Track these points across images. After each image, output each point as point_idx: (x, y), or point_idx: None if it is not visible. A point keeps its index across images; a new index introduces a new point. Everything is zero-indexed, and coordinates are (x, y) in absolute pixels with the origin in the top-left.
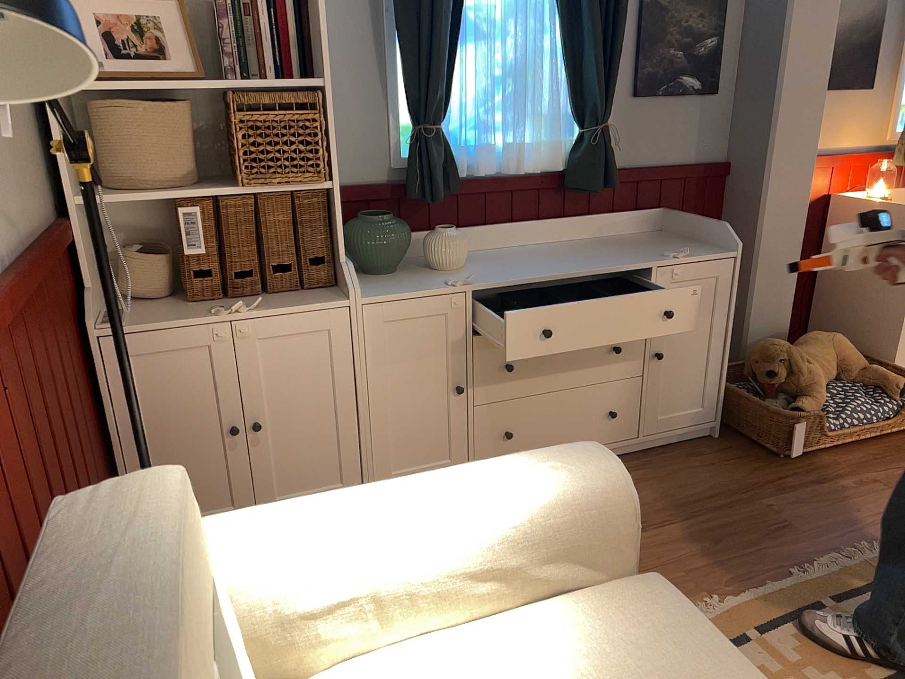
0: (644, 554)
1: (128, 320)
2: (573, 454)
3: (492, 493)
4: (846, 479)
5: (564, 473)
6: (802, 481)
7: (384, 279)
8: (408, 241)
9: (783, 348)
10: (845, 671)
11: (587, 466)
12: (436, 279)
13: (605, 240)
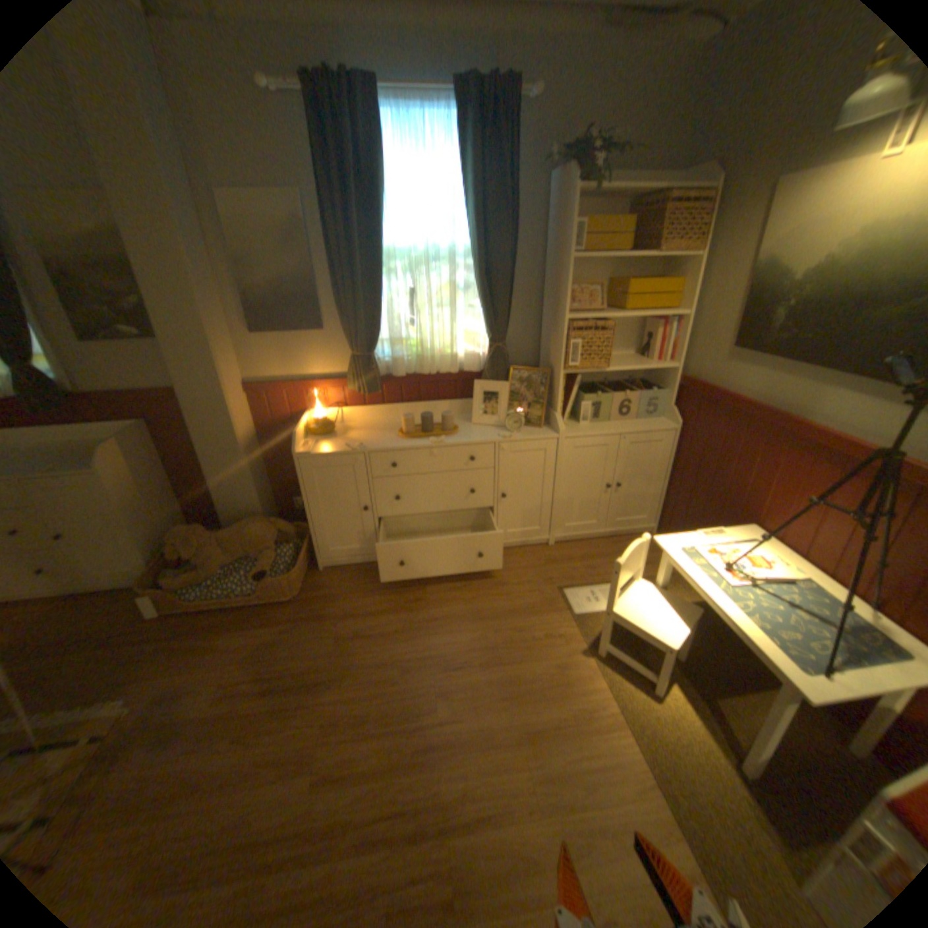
0: None
1: None
2: None
3: None
4: (159, 644)
5: None
6: (130, 640)
7: None
8: None
9: (180, 534)
10: None
11: None
12: None
13: (81, 444)
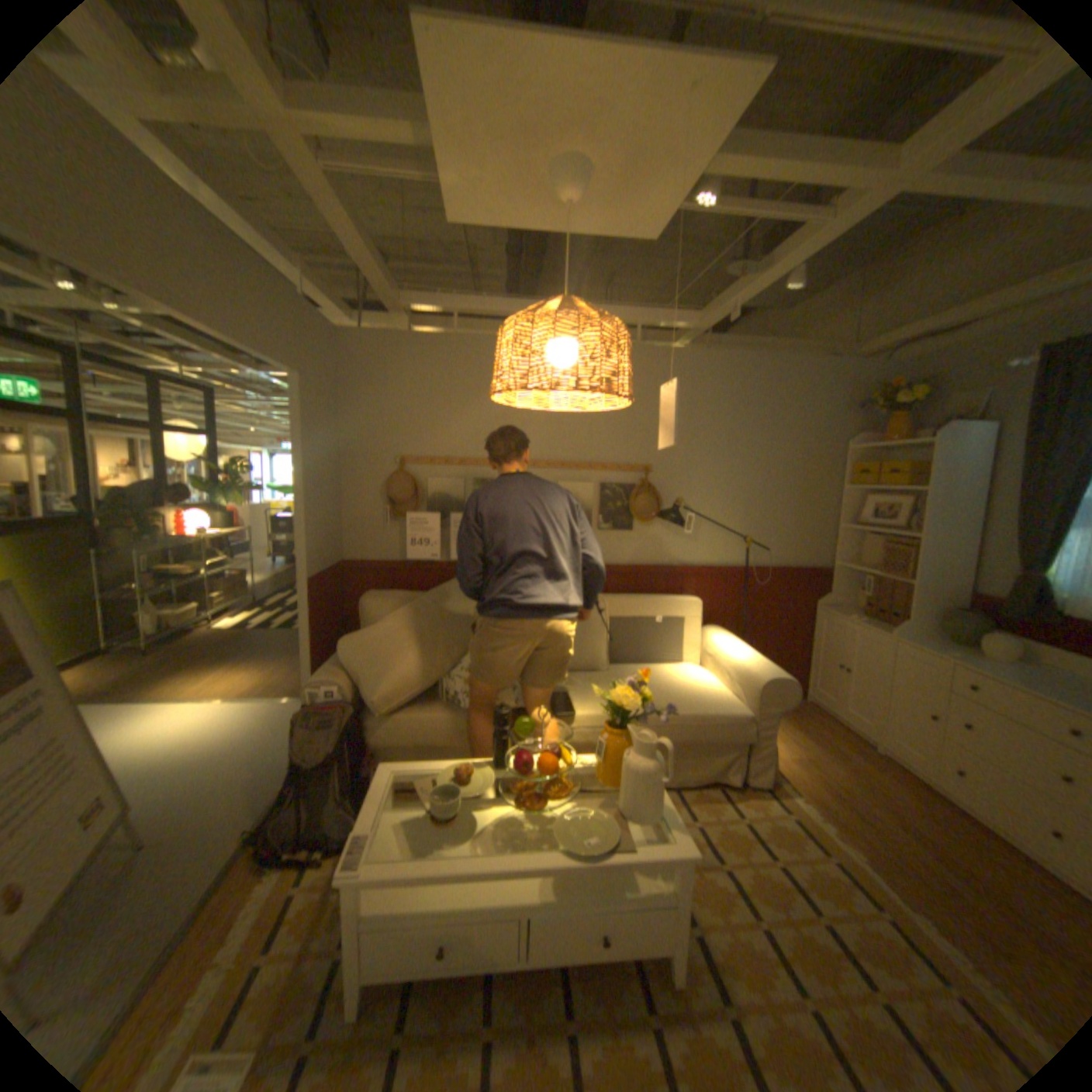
0: (906, 849)
1: (834, 608)
2: (779, 672)
3: (749, 659)
4: None
5: (765, 669)
6: None
7: (948, 644)
8: (987, 634)
9: None
10: (818, 887)
11: (770, 673)
12: (961, 653)
13: None
